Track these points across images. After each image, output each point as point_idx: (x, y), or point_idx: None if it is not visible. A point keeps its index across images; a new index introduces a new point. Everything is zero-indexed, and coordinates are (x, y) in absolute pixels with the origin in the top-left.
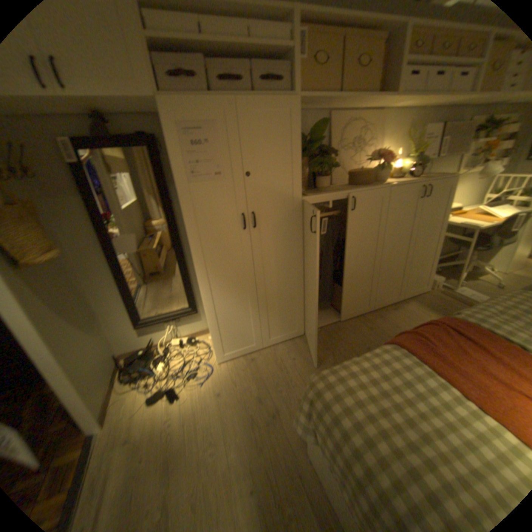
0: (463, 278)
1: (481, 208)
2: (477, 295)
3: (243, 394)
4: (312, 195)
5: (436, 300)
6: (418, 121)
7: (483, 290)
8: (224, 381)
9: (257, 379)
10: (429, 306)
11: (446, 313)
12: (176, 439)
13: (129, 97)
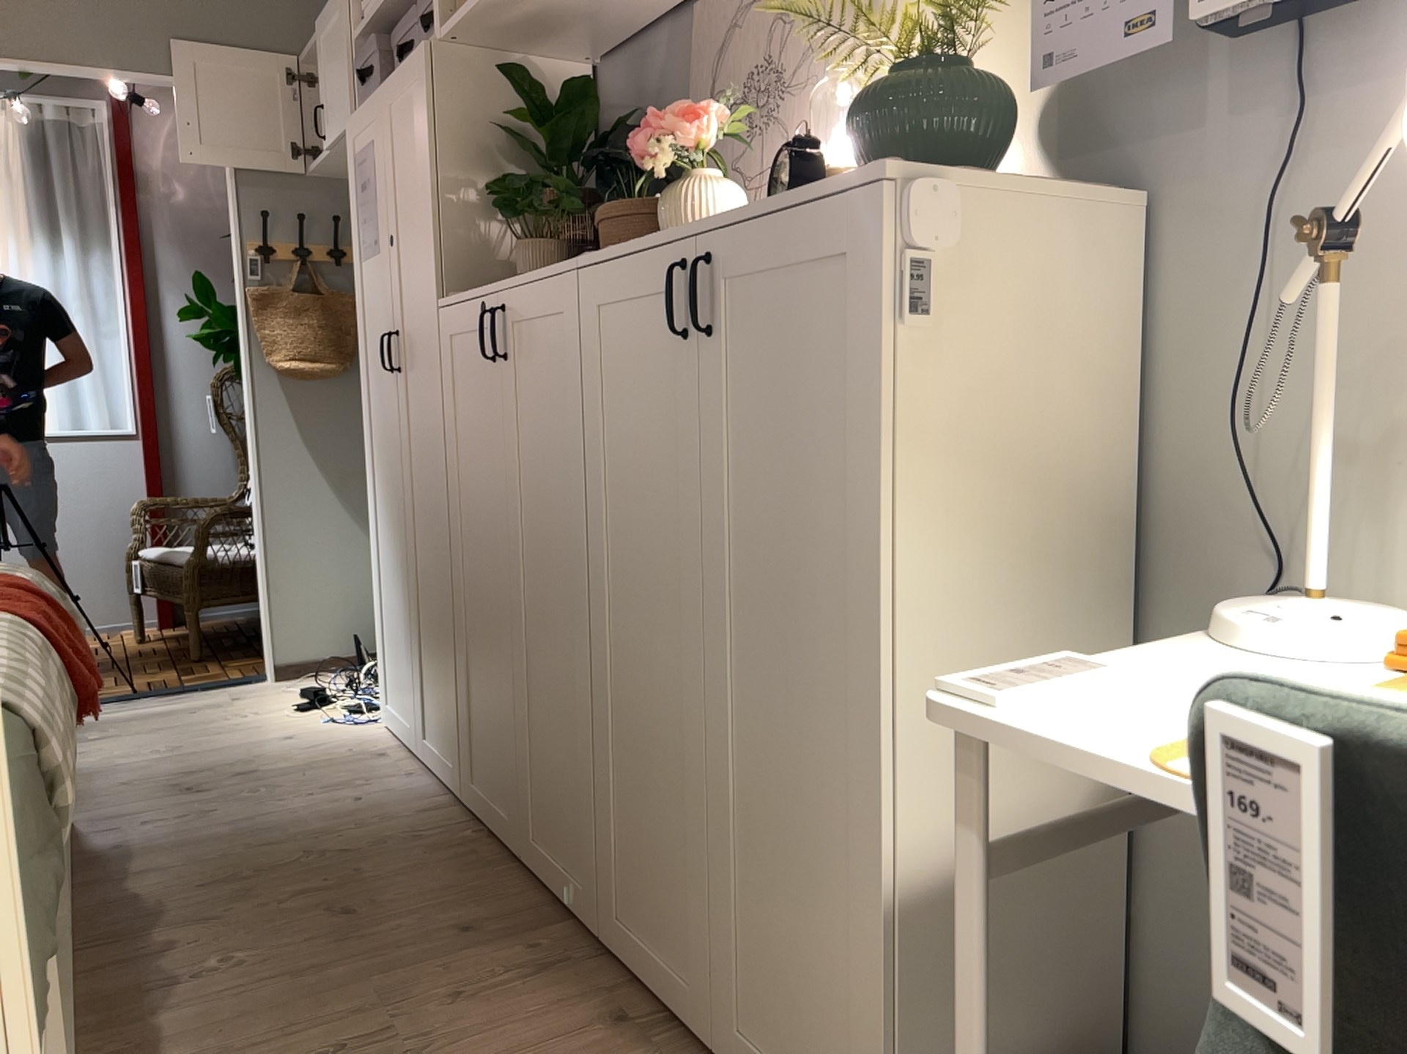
0: None
1: None
2: None
3: (274, 759)
4: (460, 293)
5: None
6: None
7: None
8: (328, 738)
9: (312, 766)
10: None
11: None
12: (212, 725)
13: (347, 130)
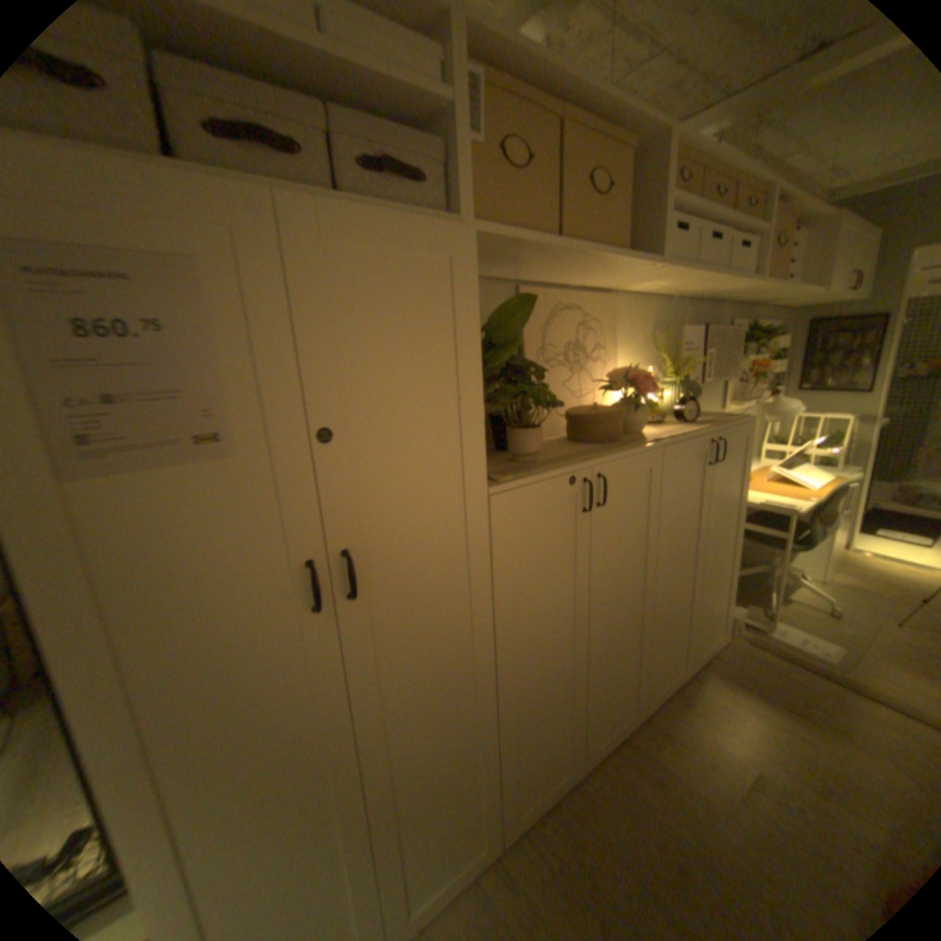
0: (774, 605)
1: (775, 471)
2: (811, 641)
3: None
4: (512, 476)
5: (748, 664)
6: (664, 319)
7: (812, 627)
8: None
9: None
10: (744, 683)
11: (785, 699)
12: None
13: None
